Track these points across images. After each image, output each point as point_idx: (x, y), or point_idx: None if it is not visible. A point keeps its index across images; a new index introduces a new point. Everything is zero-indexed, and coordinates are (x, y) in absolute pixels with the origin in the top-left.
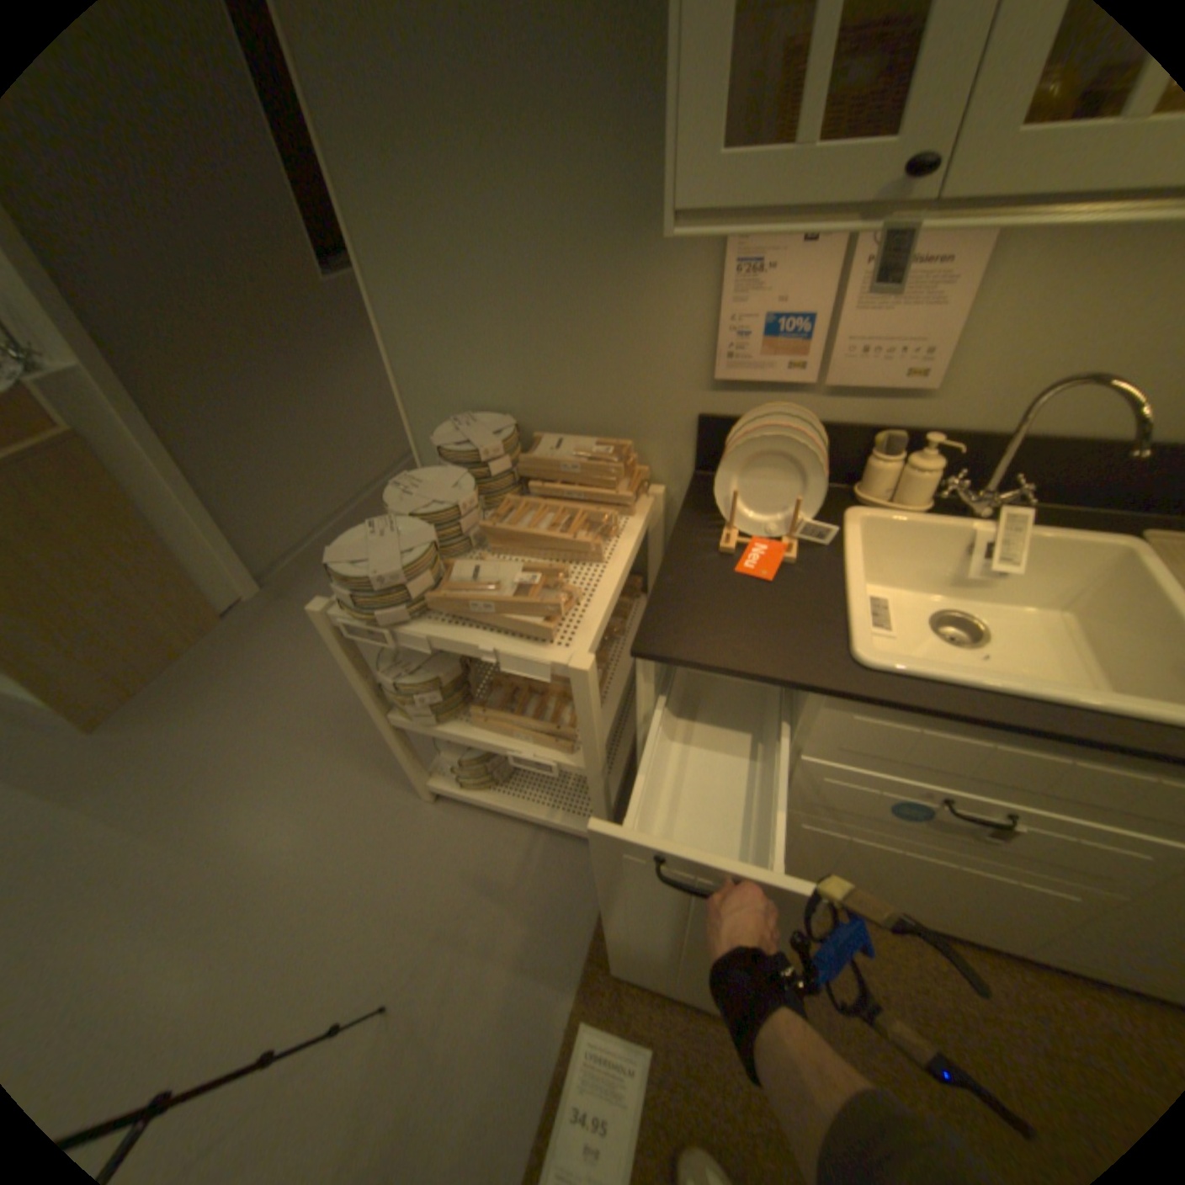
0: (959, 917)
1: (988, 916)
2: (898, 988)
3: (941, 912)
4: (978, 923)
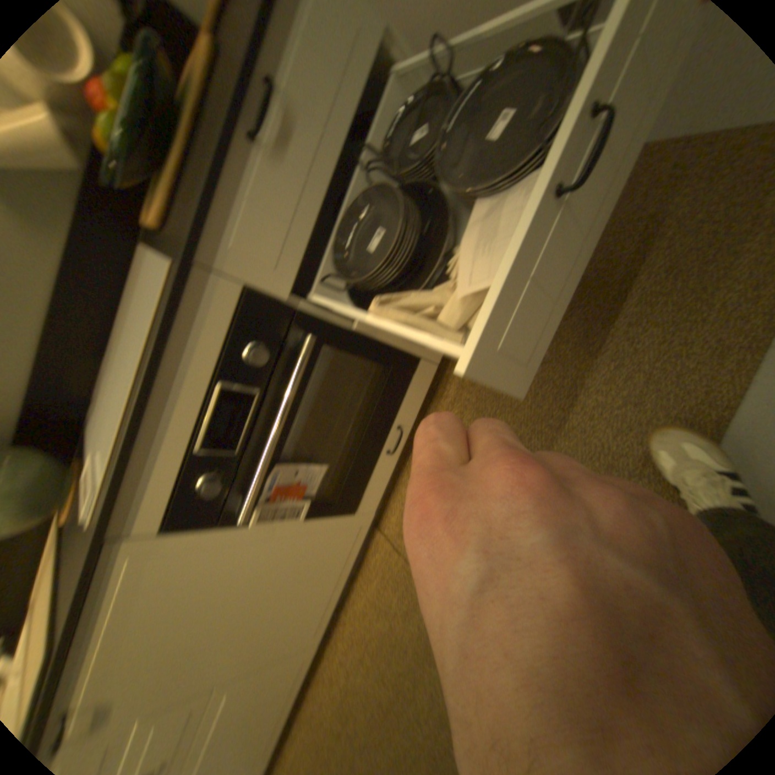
0: (277, 695)
1: (268, 694)
2: (331, 713)
3: (274, 703)
4: (280, 688)
